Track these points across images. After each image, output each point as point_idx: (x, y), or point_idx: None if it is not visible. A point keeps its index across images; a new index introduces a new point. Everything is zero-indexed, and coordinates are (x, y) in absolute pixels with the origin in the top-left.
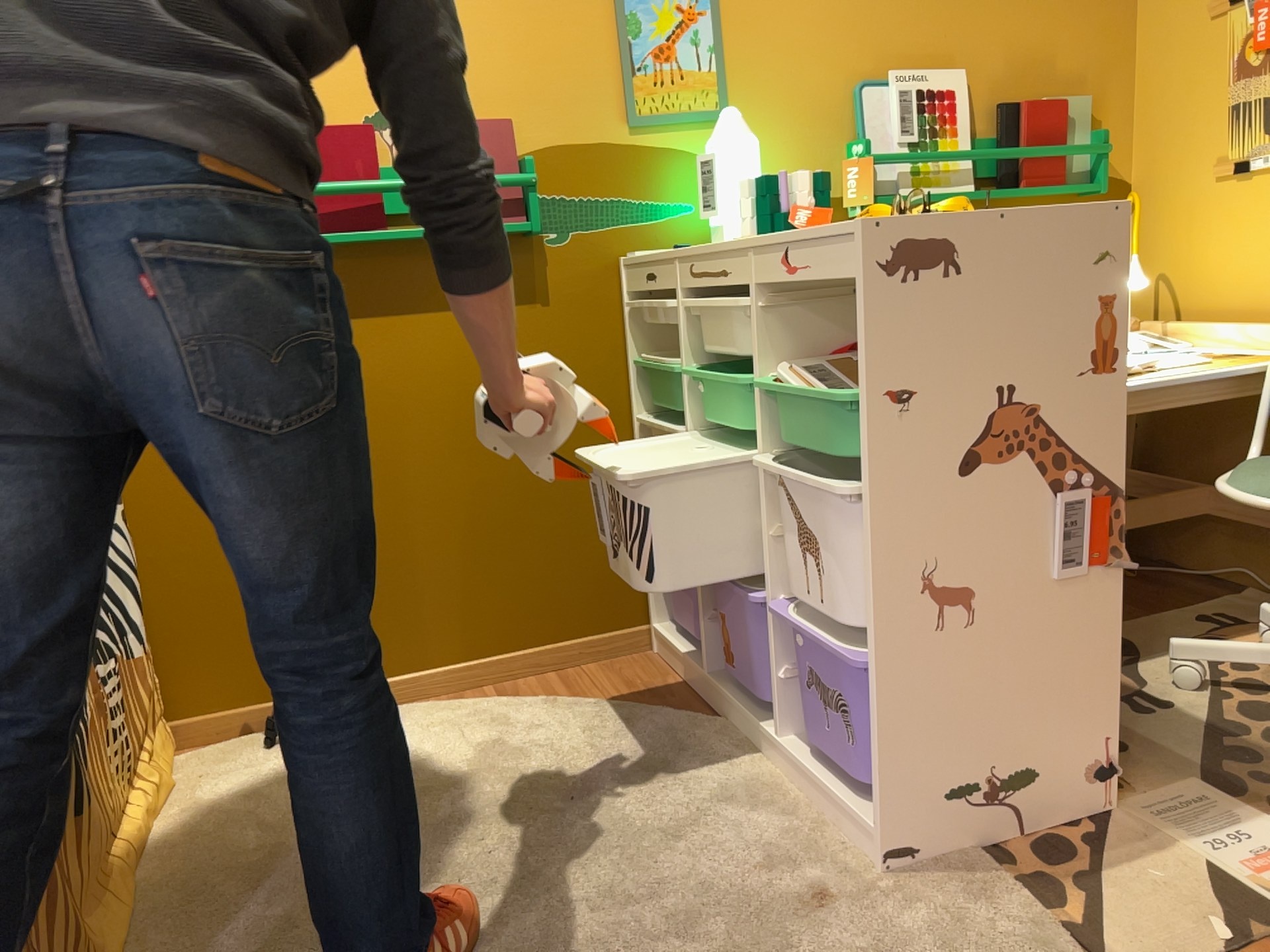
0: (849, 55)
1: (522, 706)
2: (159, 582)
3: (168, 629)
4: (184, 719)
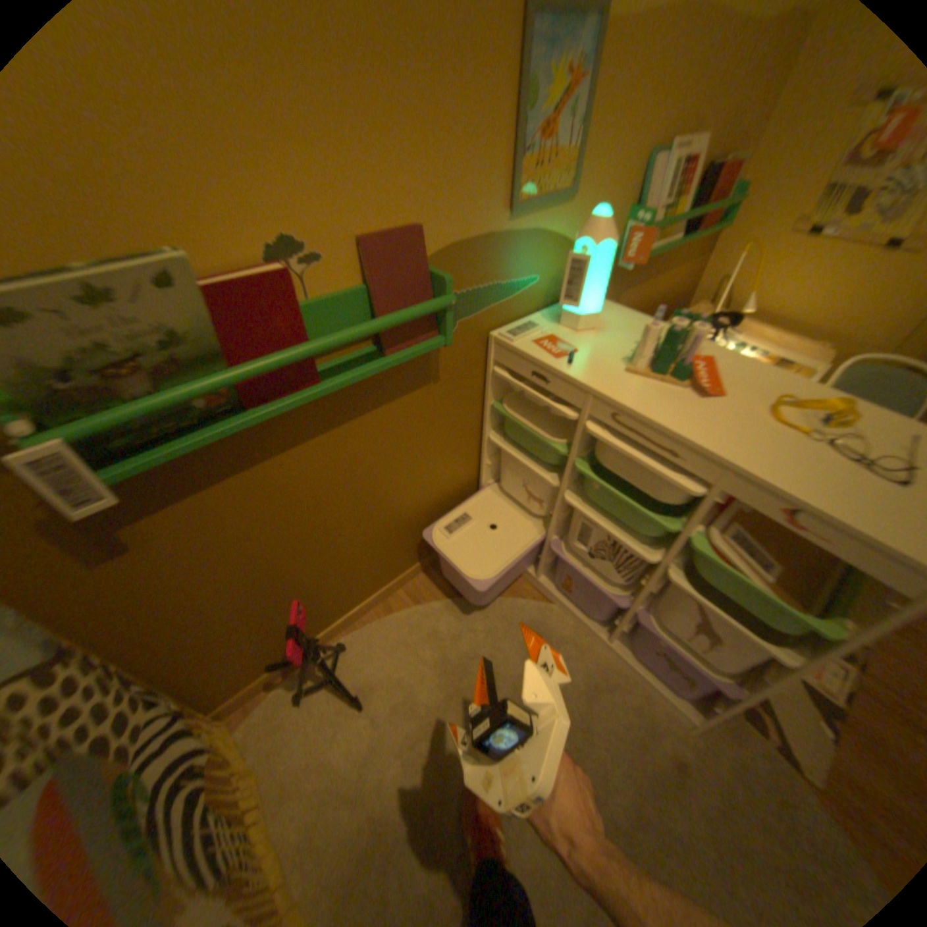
0: (657, 119)
1: (436, 613)
2: (176, 670)
3: (194, 682)
4: (224, 705)
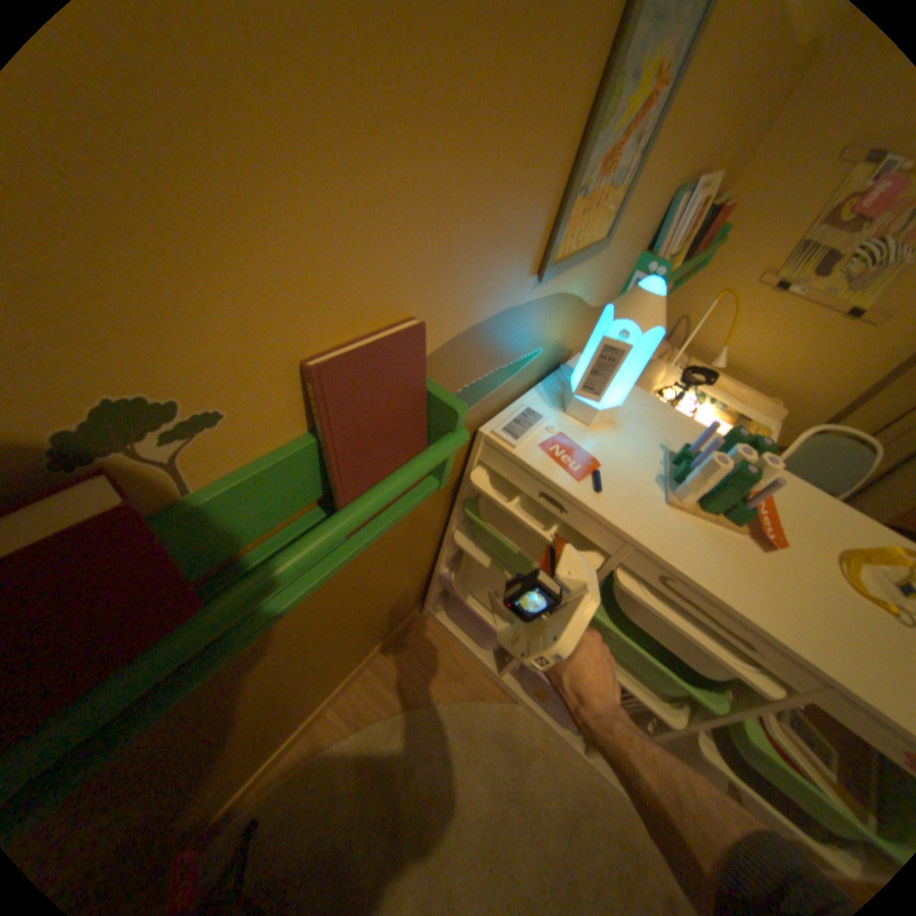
0: (698, 149)
1: (381, 741)
2: None
3: None
4: None
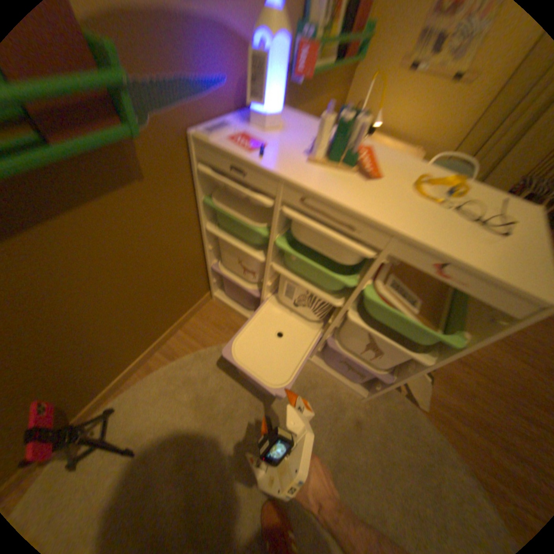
0: None
1: (188, 363)
2: None
3: None
4: None
